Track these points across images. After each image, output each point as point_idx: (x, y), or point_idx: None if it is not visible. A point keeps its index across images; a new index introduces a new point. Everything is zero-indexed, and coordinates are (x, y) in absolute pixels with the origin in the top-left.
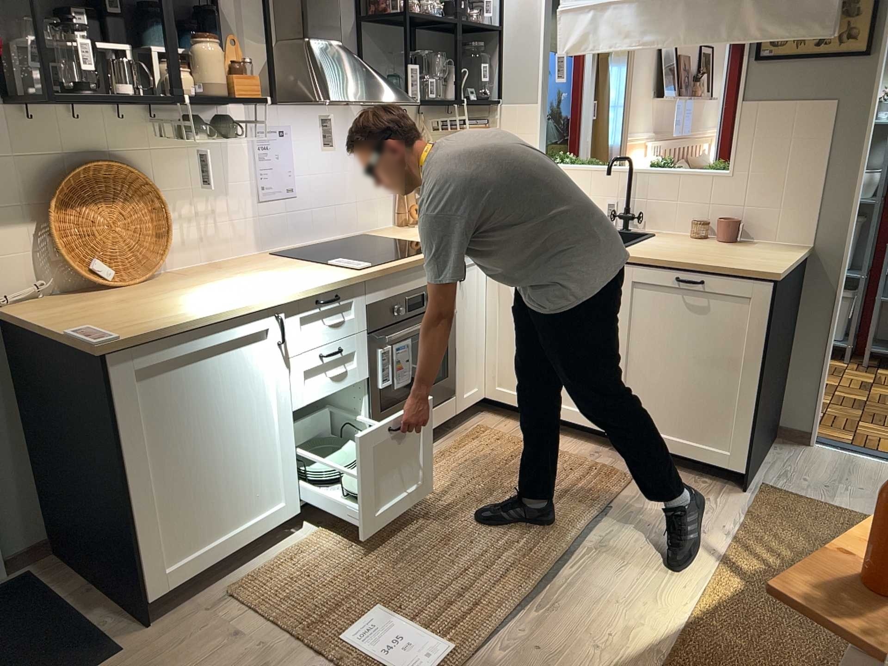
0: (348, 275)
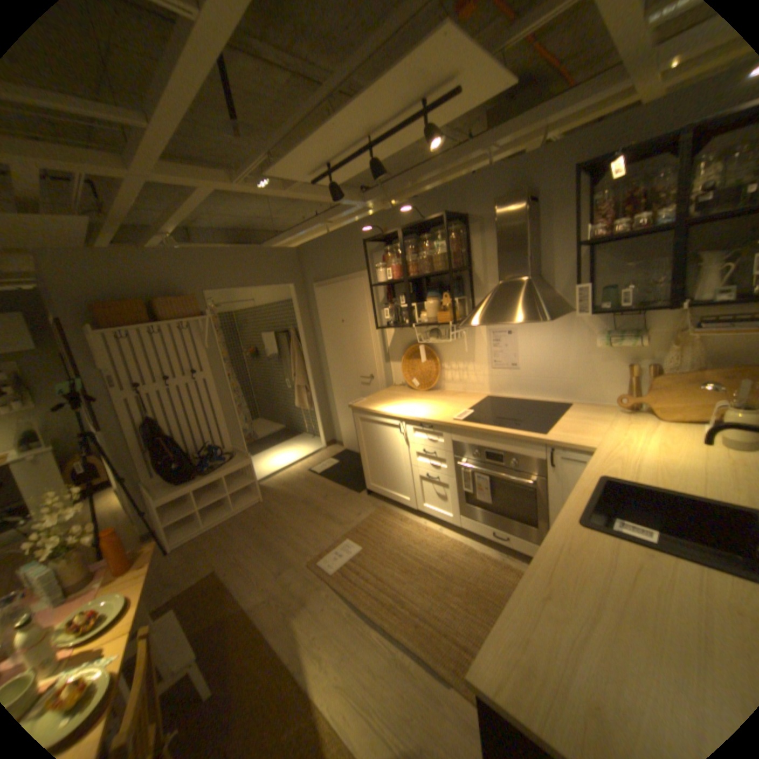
0: (440, 419)
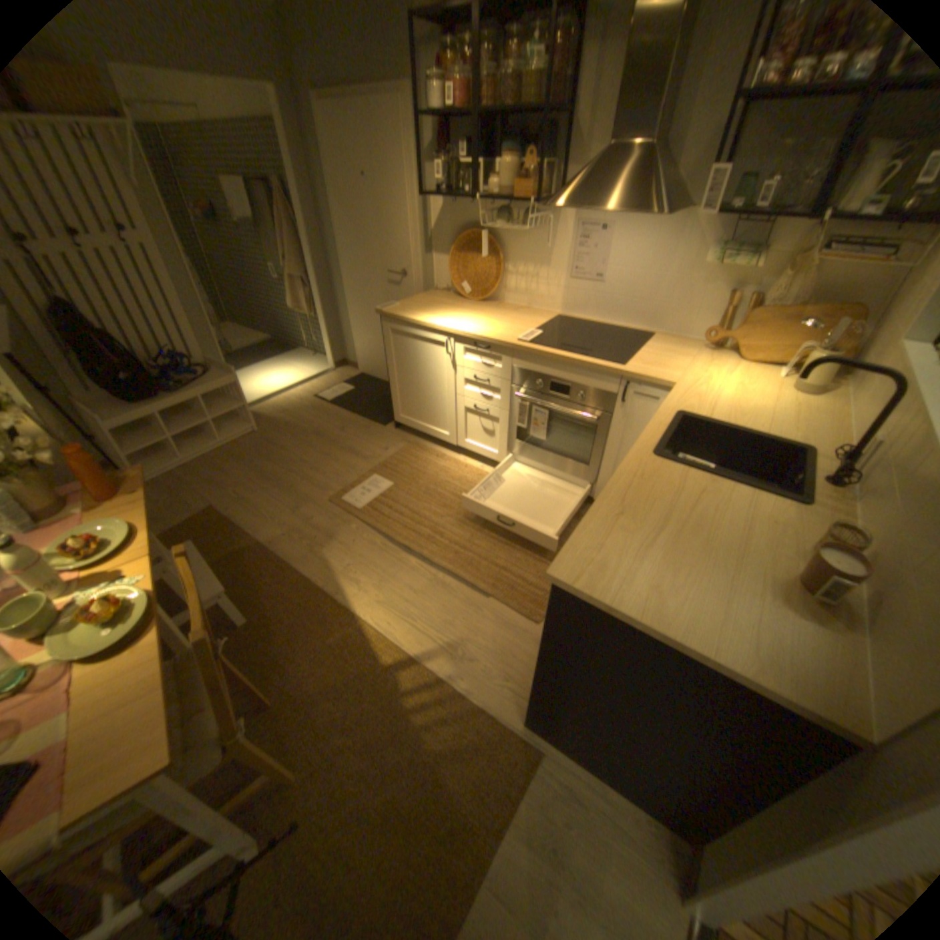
0: (501, 339)
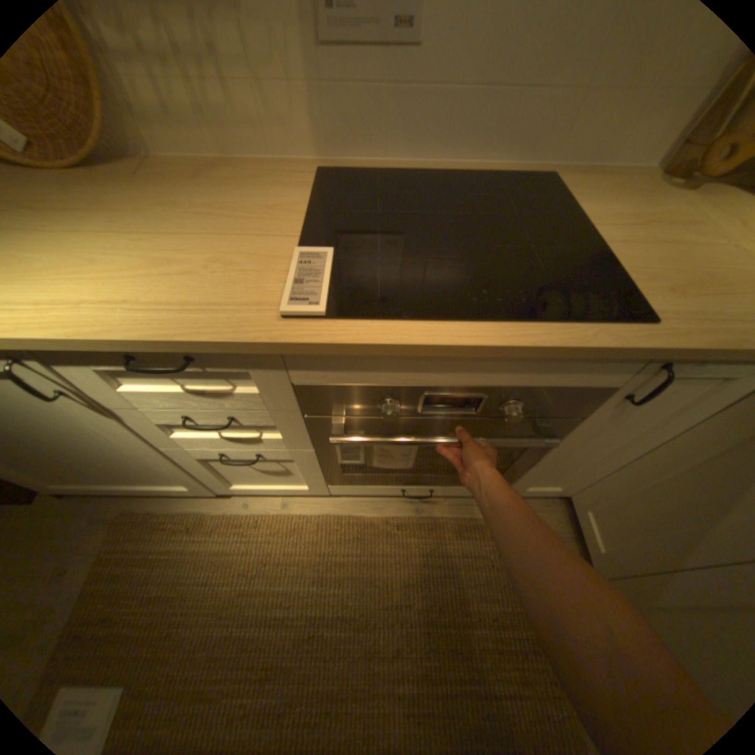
0: (222, 328)
